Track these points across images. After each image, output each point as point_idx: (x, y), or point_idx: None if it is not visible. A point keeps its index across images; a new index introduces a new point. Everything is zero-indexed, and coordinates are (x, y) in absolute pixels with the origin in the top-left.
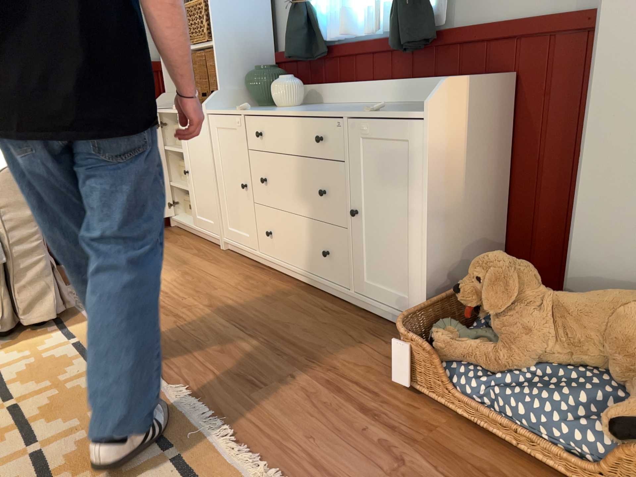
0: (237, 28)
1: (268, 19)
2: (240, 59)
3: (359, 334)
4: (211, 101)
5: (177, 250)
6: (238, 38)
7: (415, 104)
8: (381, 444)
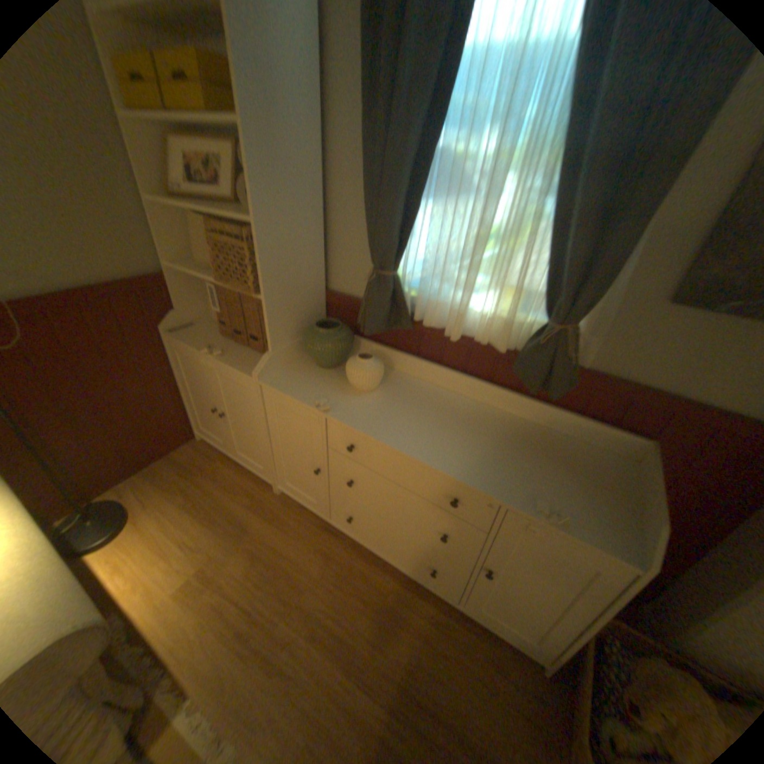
0: (291, 274)
1: (322, 254)
2: (293, 309)
3: (486, 674)
4: (264, 369)
5: (224, 500)
6: (292, 286)
7: (531, 430)
8: None
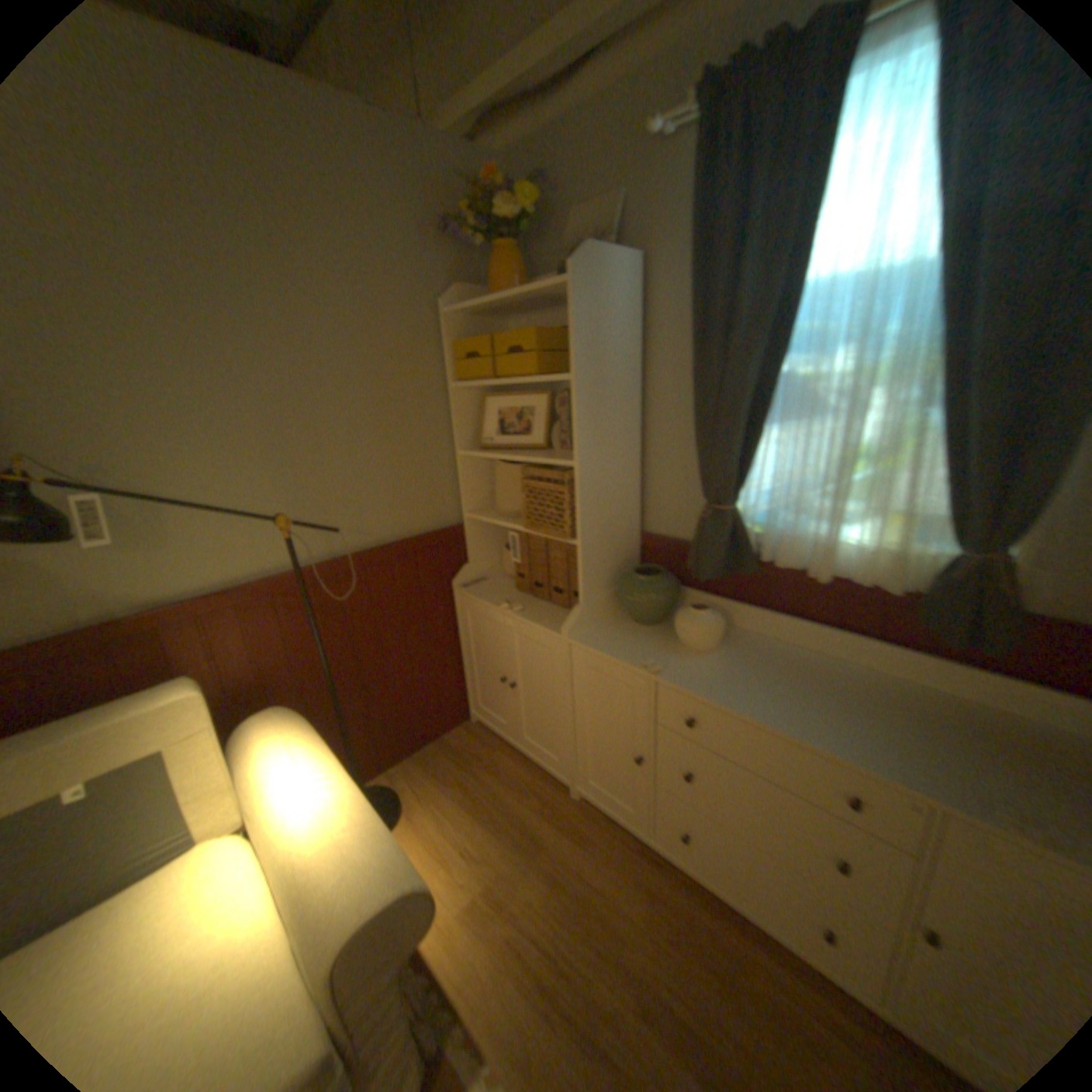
0: (608, 515)
1: (639, 491)
2: (608, 554)
3: None
4: (576, 623)
5: (510, 800)
6: (608, 528)
7: (966, 709)
8: None
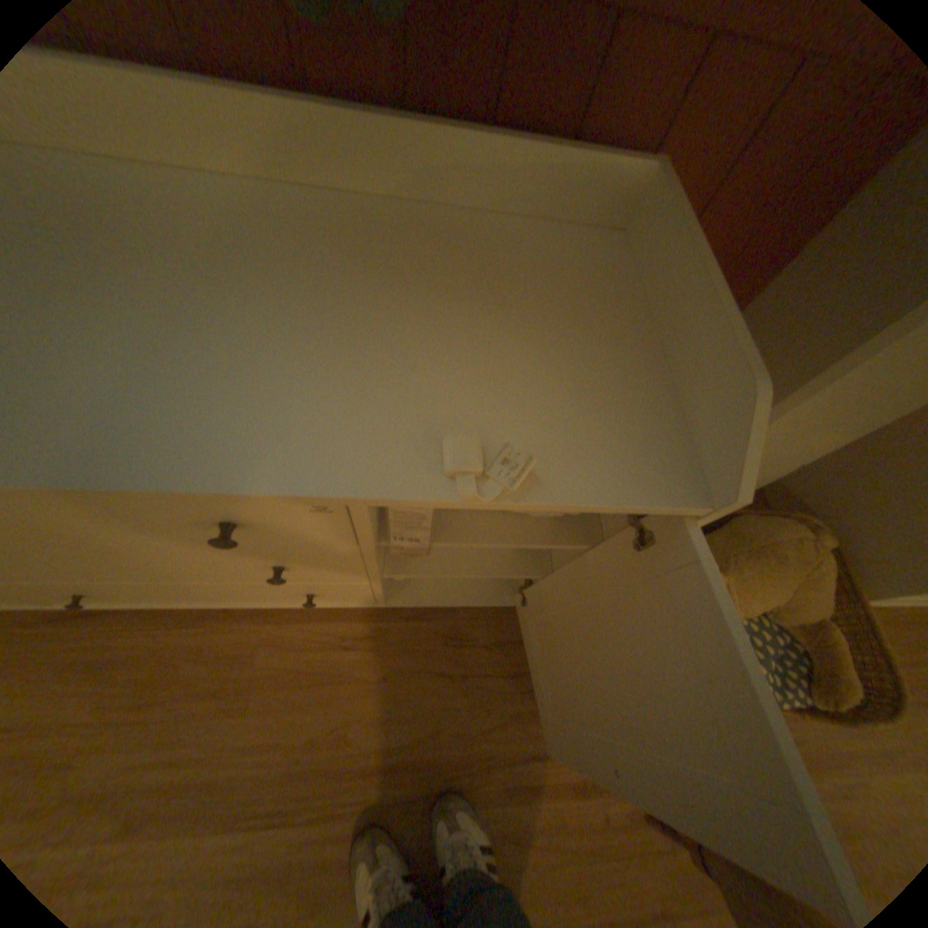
0: None
1: None
2: None
3: (446, 660)
4: None
5: None
6: None
7: (383, 218)
8: (633, 823)
